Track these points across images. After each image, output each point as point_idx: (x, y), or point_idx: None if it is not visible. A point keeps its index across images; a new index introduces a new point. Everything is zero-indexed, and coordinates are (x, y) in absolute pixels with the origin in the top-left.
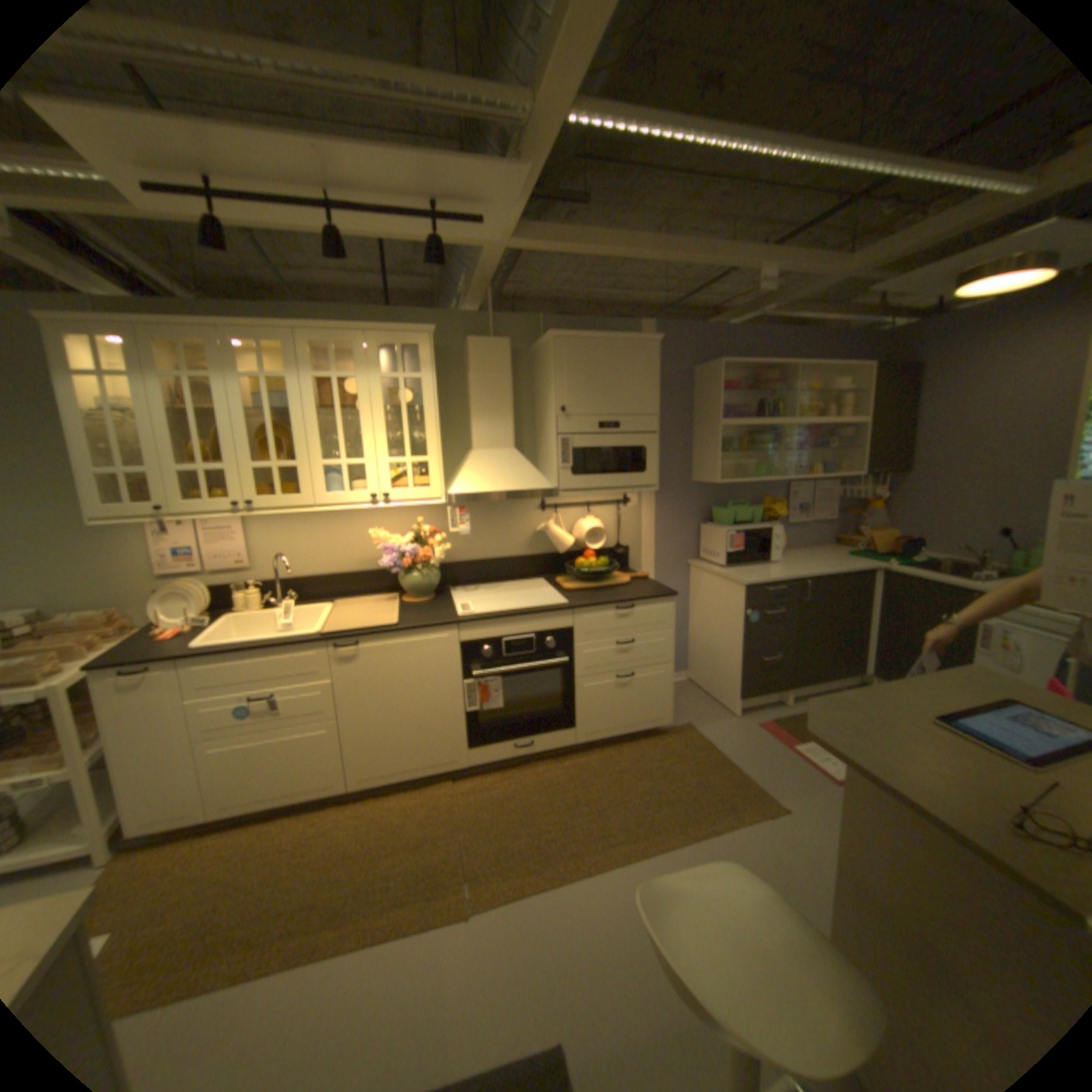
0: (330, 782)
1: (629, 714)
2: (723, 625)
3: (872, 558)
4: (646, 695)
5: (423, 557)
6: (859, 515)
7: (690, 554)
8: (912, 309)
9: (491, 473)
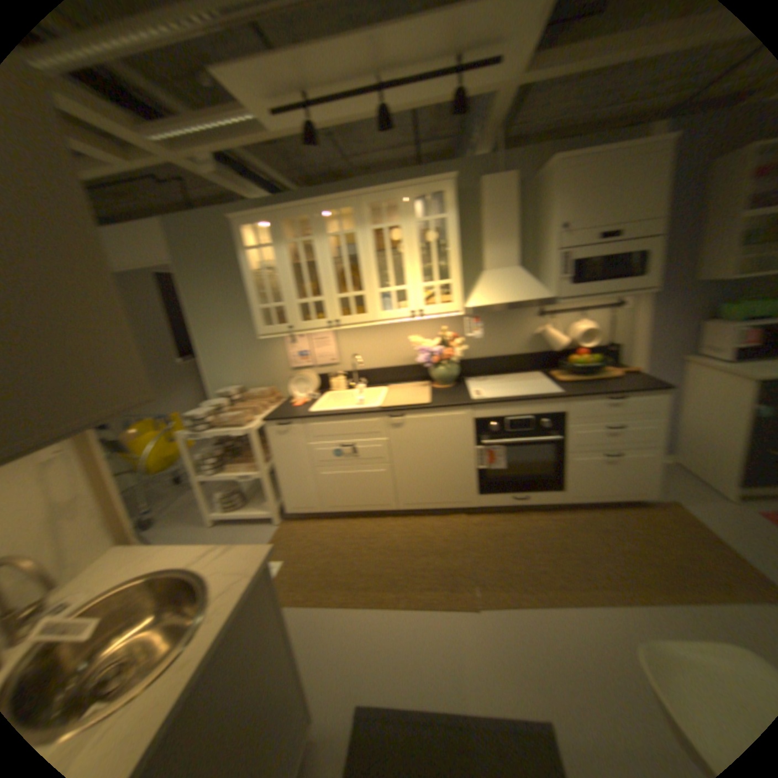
0: (385, 502)
1: (614, 486)
2: (723, 417)
3: None
4: (632, 473)
5: (443, 355)
6: None
7: (688, 350)
8: None
9: (497, 288)
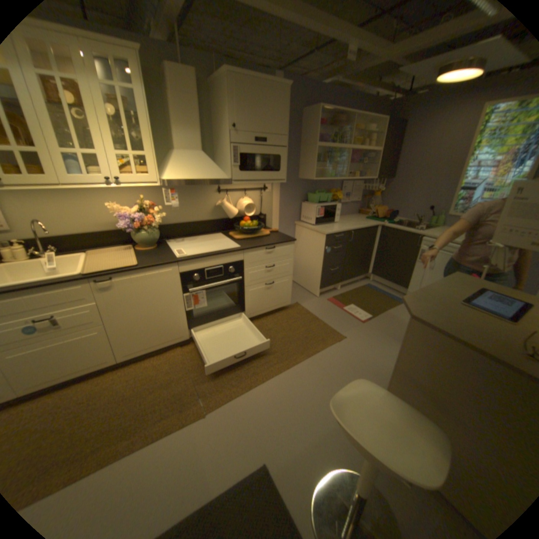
0: (104, 360)
1: (271, 301)
2: (312, 254)
3: (375, 220)
4: (279, 291)
5: (146, 221)
6: (369, 199)
7: (296, 218)
8: (403, 89)
9: (189, 166)
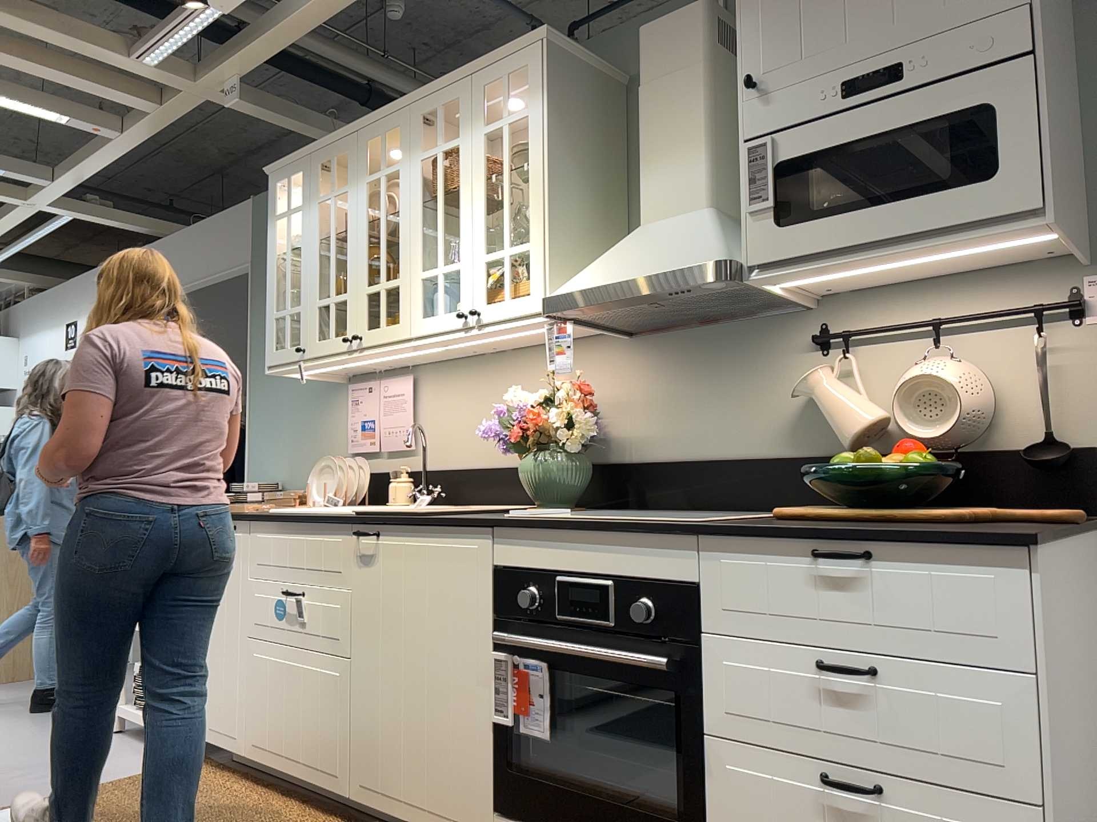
0: (333, 766)
1: None
2: None
3: None
4: None
5: (550, 430)
6: None
7: None
8: None
9: (630, 254)
